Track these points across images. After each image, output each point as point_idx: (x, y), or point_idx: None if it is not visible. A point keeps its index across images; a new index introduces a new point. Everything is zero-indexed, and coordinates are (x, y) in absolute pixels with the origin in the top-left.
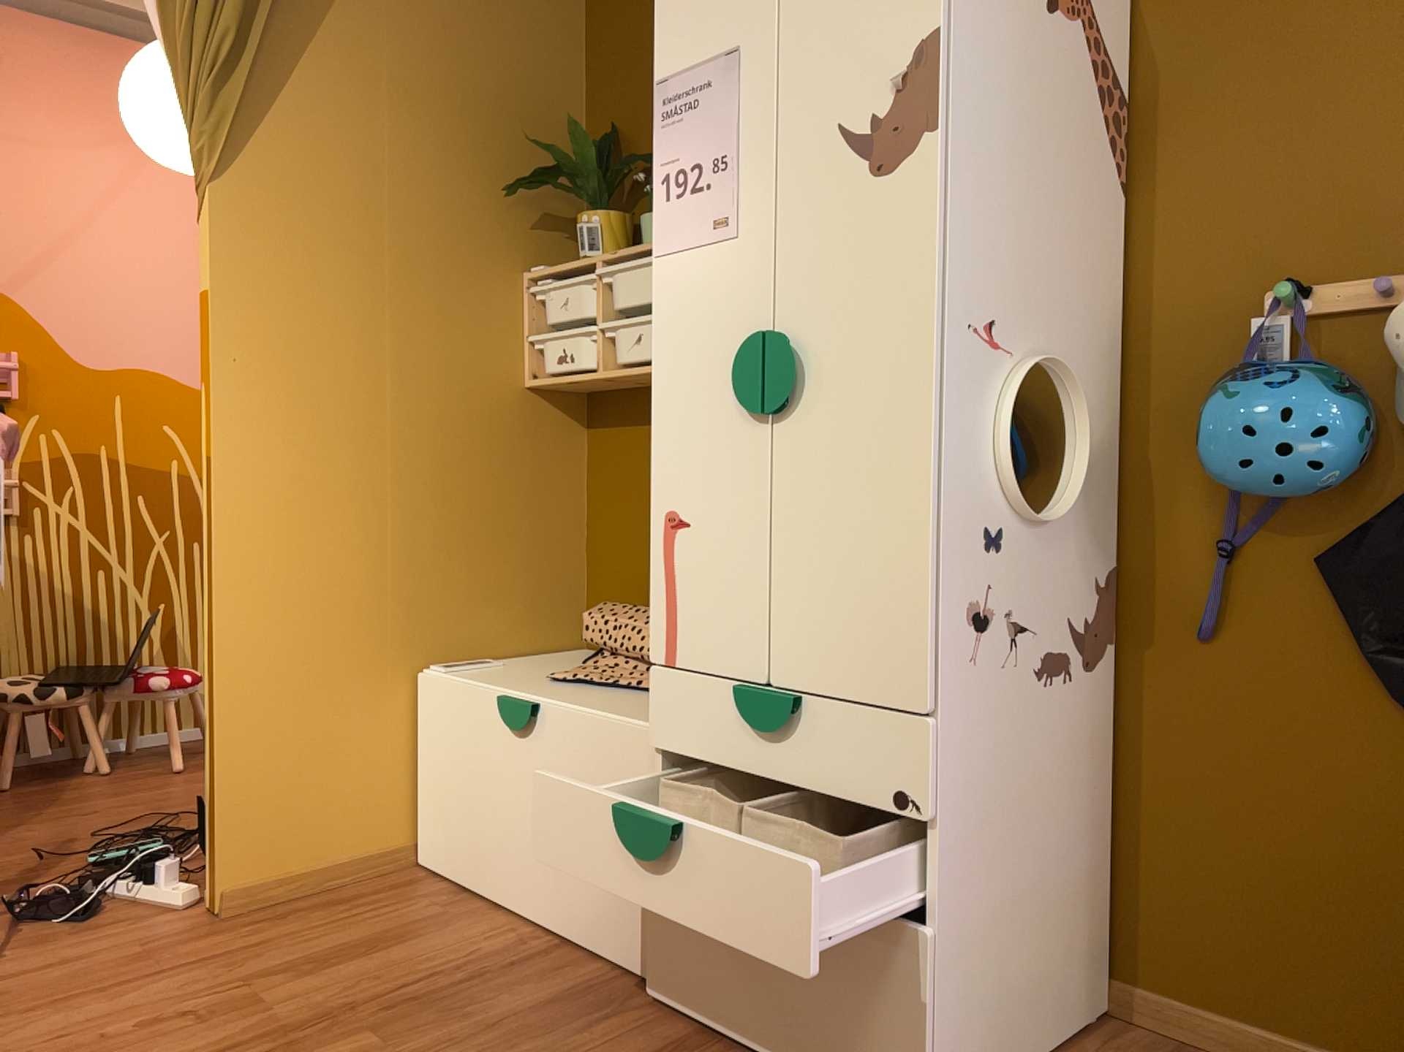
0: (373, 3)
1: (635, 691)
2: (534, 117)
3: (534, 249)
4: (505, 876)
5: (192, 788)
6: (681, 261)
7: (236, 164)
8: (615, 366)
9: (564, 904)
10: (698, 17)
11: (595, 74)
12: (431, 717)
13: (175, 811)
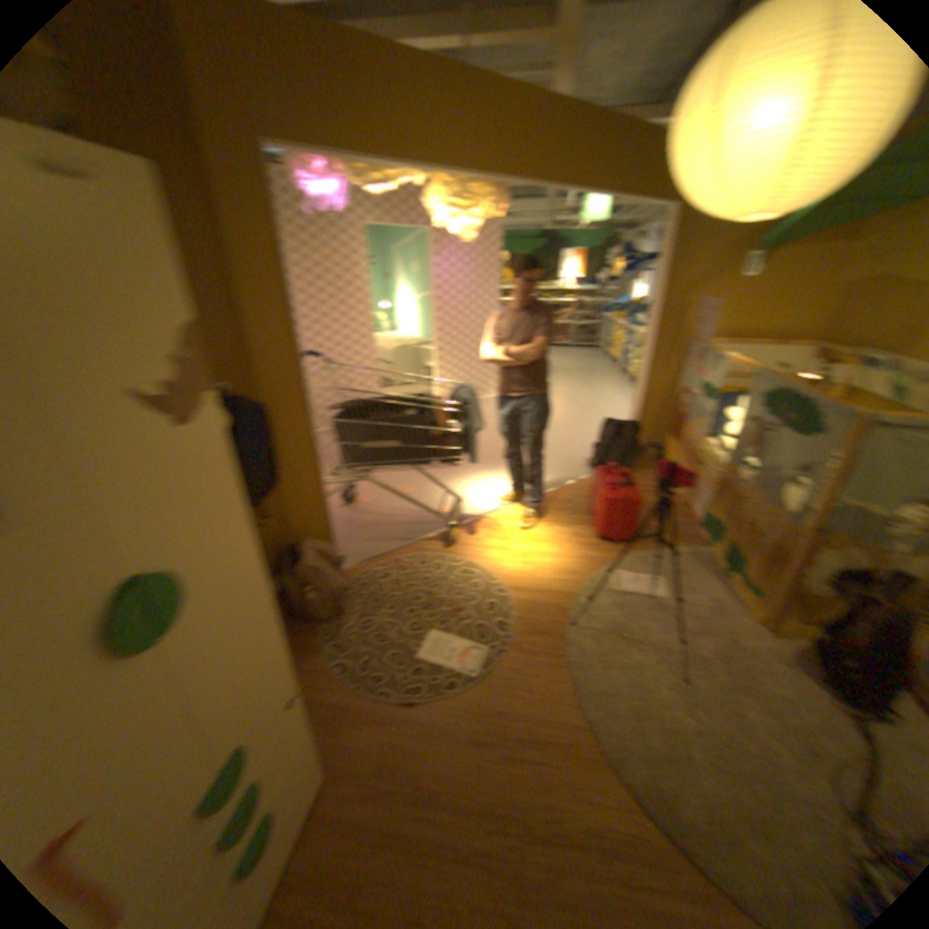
0: None
1: None
2: None
3: None
4: None
5: None
6: None
7: None
8: None
9: None
10: None
11: None
12: None
13: None
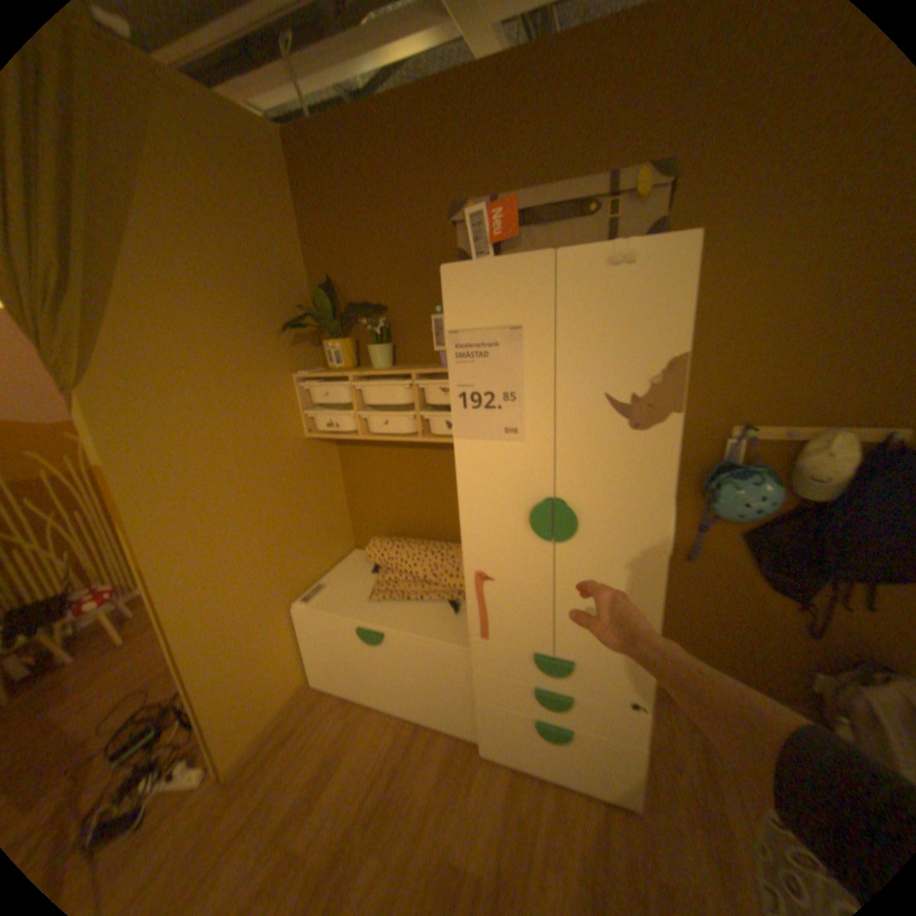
0: (155, 210)
1: (421, 601)
2: (277, 274)
3: (294, 357)
4: (373, 696)
5: (140, 659)
6: (478, 445)
7: (88, 366)
8: (365, 429)
9: (414, 710)
10: (481, 294)
11: (306, 240)
12: (305, 628)
13: (141, 687)
